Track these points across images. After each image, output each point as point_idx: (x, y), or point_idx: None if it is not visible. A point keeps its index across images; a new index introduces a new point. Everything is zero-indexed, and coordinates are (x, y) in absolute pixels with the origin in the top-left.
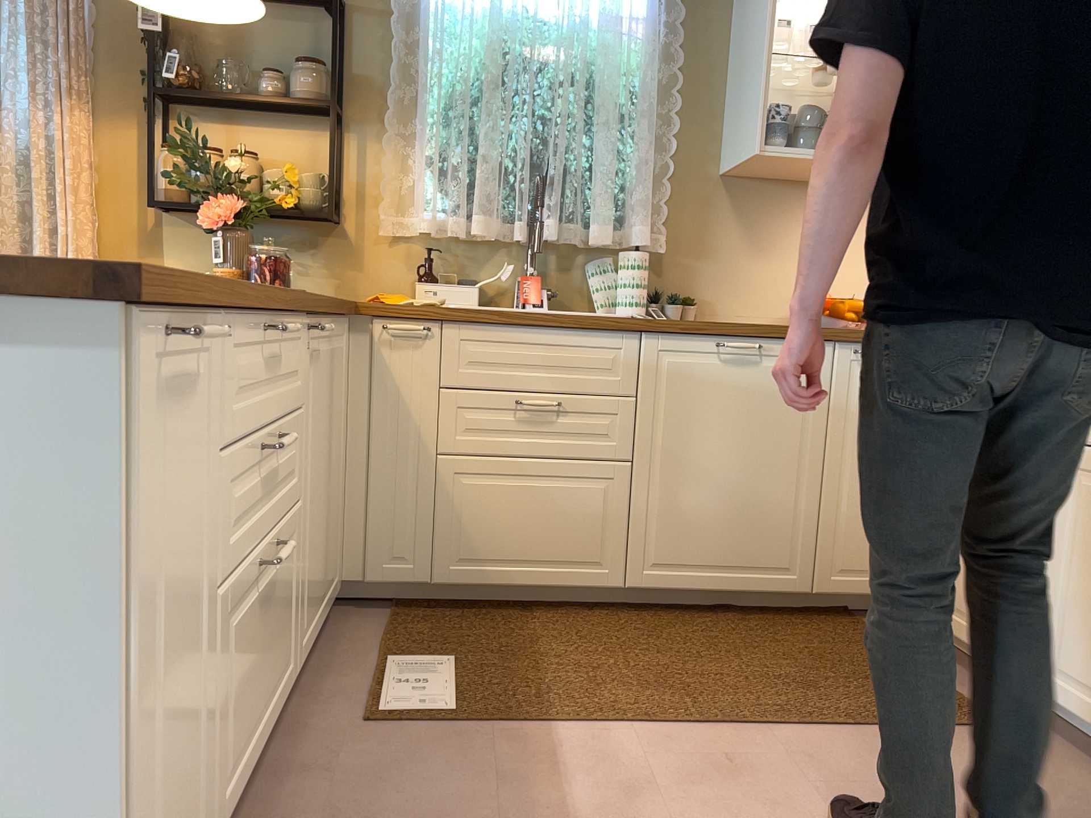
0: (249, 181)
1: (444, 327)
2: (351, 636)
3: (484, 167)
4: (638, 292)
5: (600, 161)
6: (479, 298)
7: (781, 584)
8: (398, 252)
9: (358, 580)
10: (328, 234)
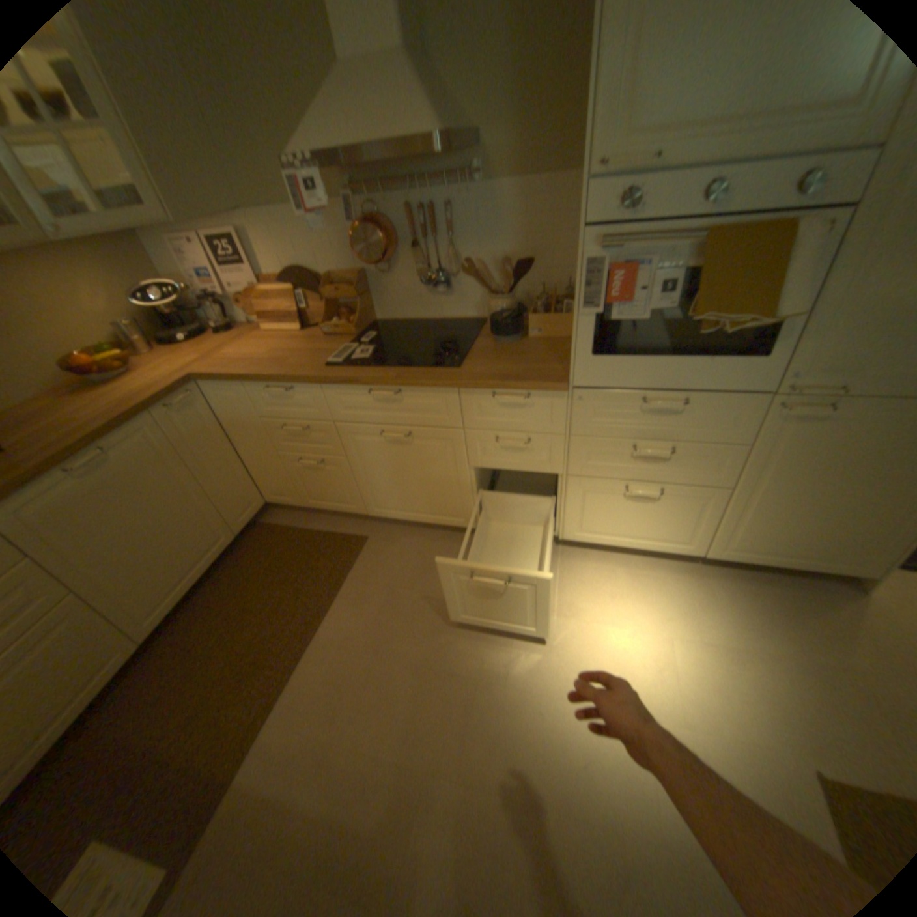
0: None
1: None
2: None
3: None
4: None
5: None
6: None
7: (219, 550)
8: None
9: None
10: None
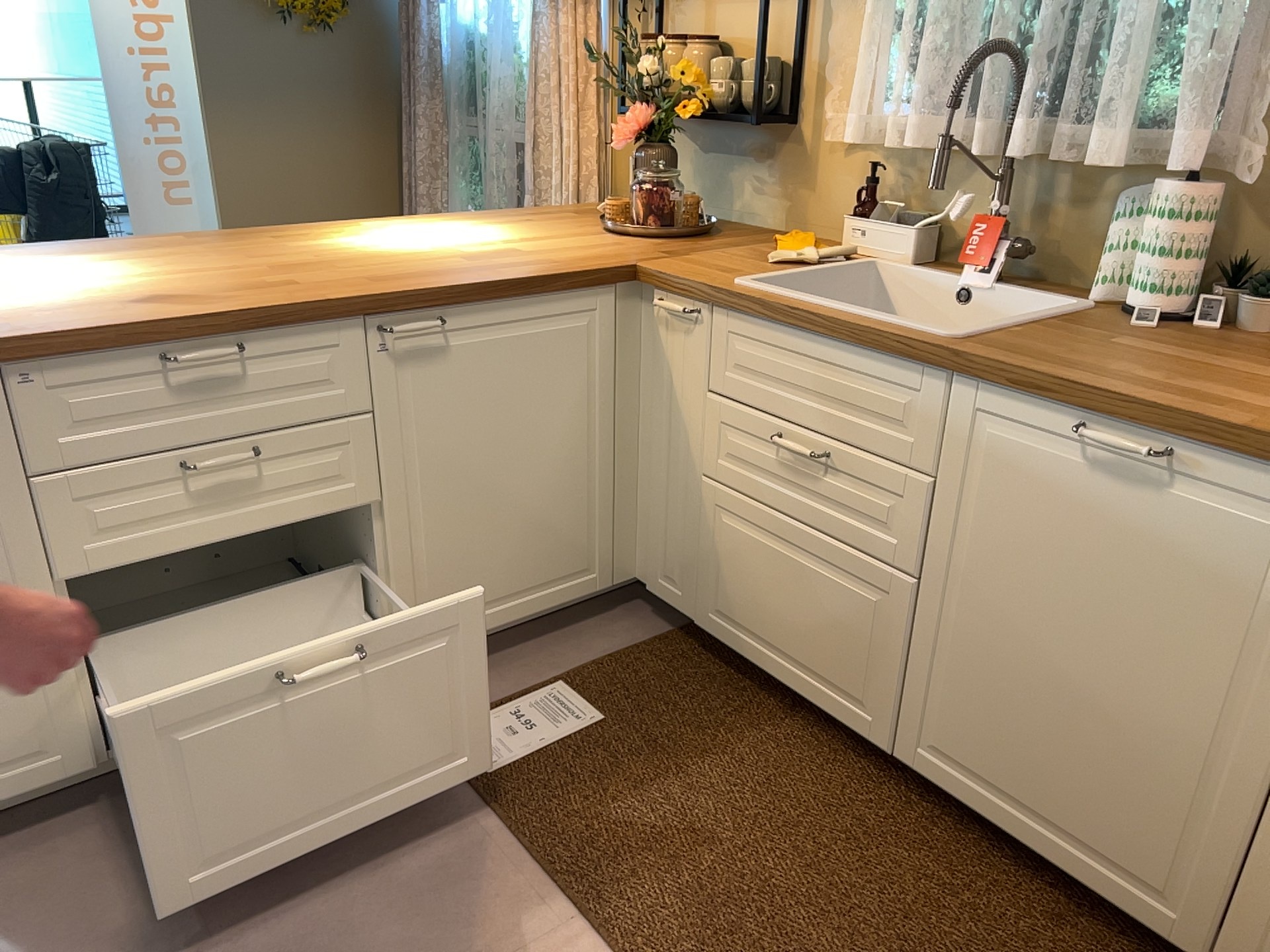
0: (668, 83)
1: (715, 311)
2: (589, 640)
3: (932, 35)
4: (1155, 270)
5: (1132, 1)
6: (922, 248)
7: (1139, 908)
8: (850, 167)
9: (646, 583)
10: (781, 139)
